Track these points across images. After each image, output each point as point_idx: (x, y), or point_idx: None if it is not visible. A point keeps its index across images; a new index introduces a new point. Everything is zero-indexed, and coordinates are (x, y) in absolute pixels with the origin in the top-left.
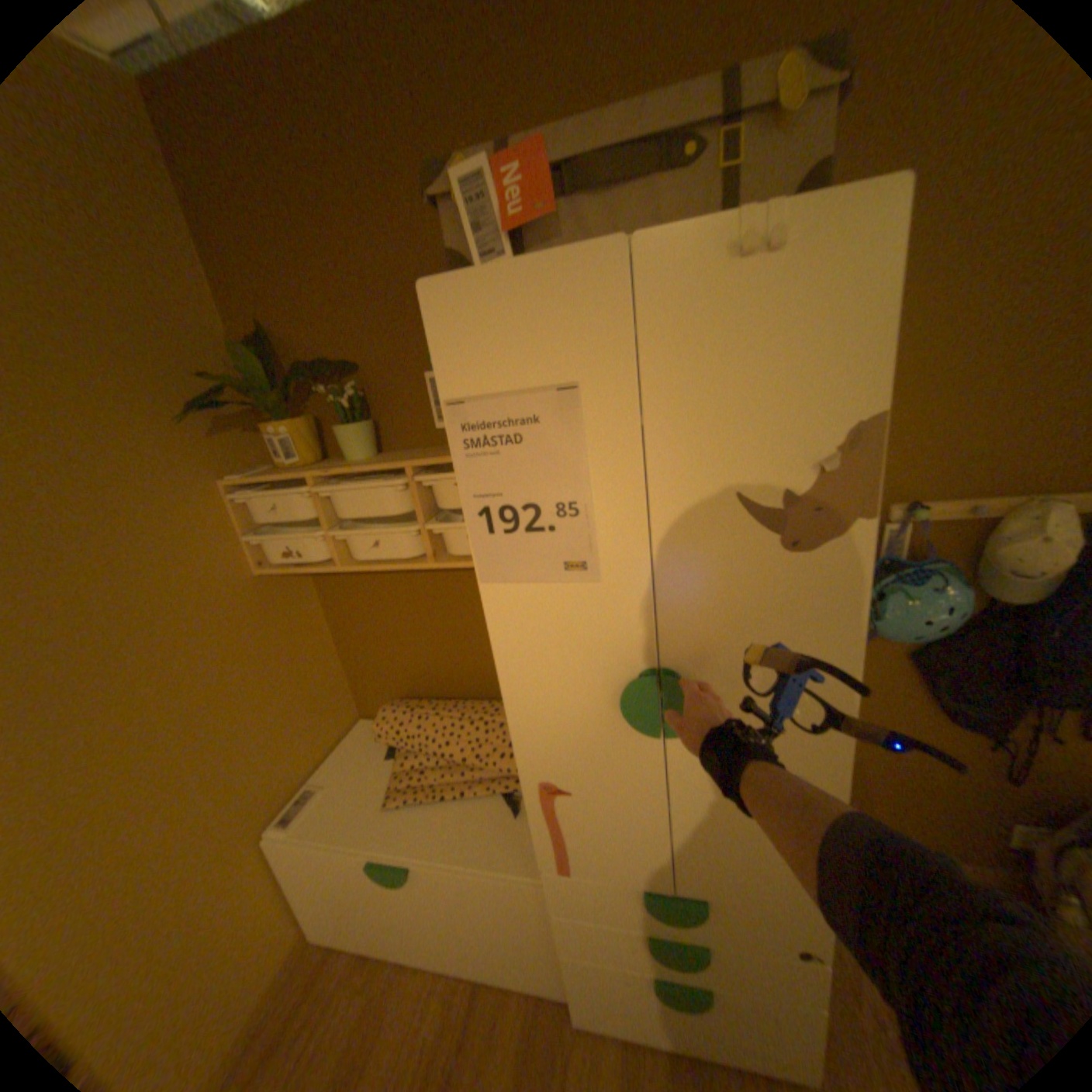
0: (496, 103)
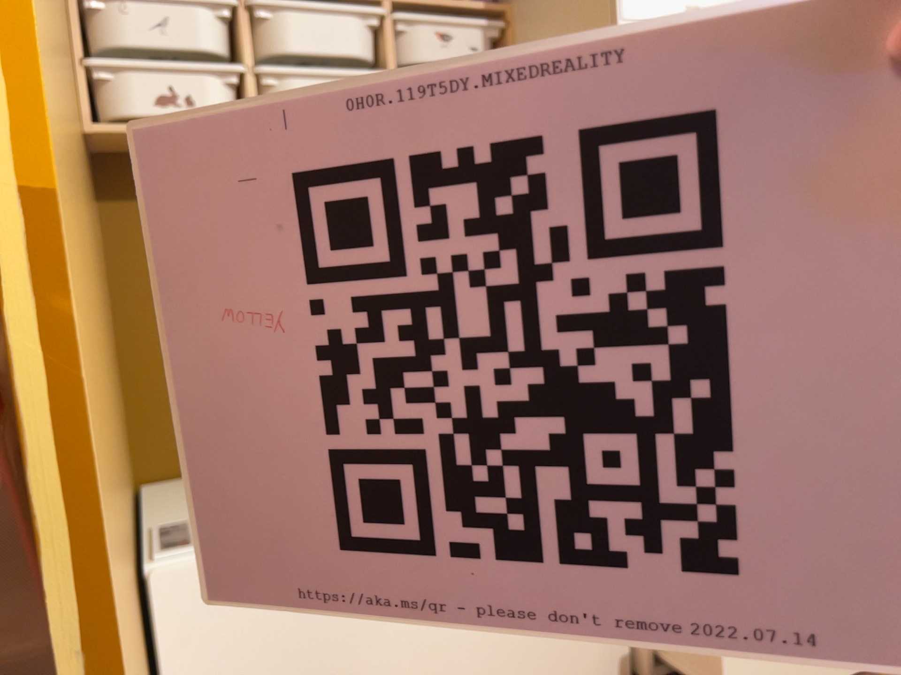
0: None
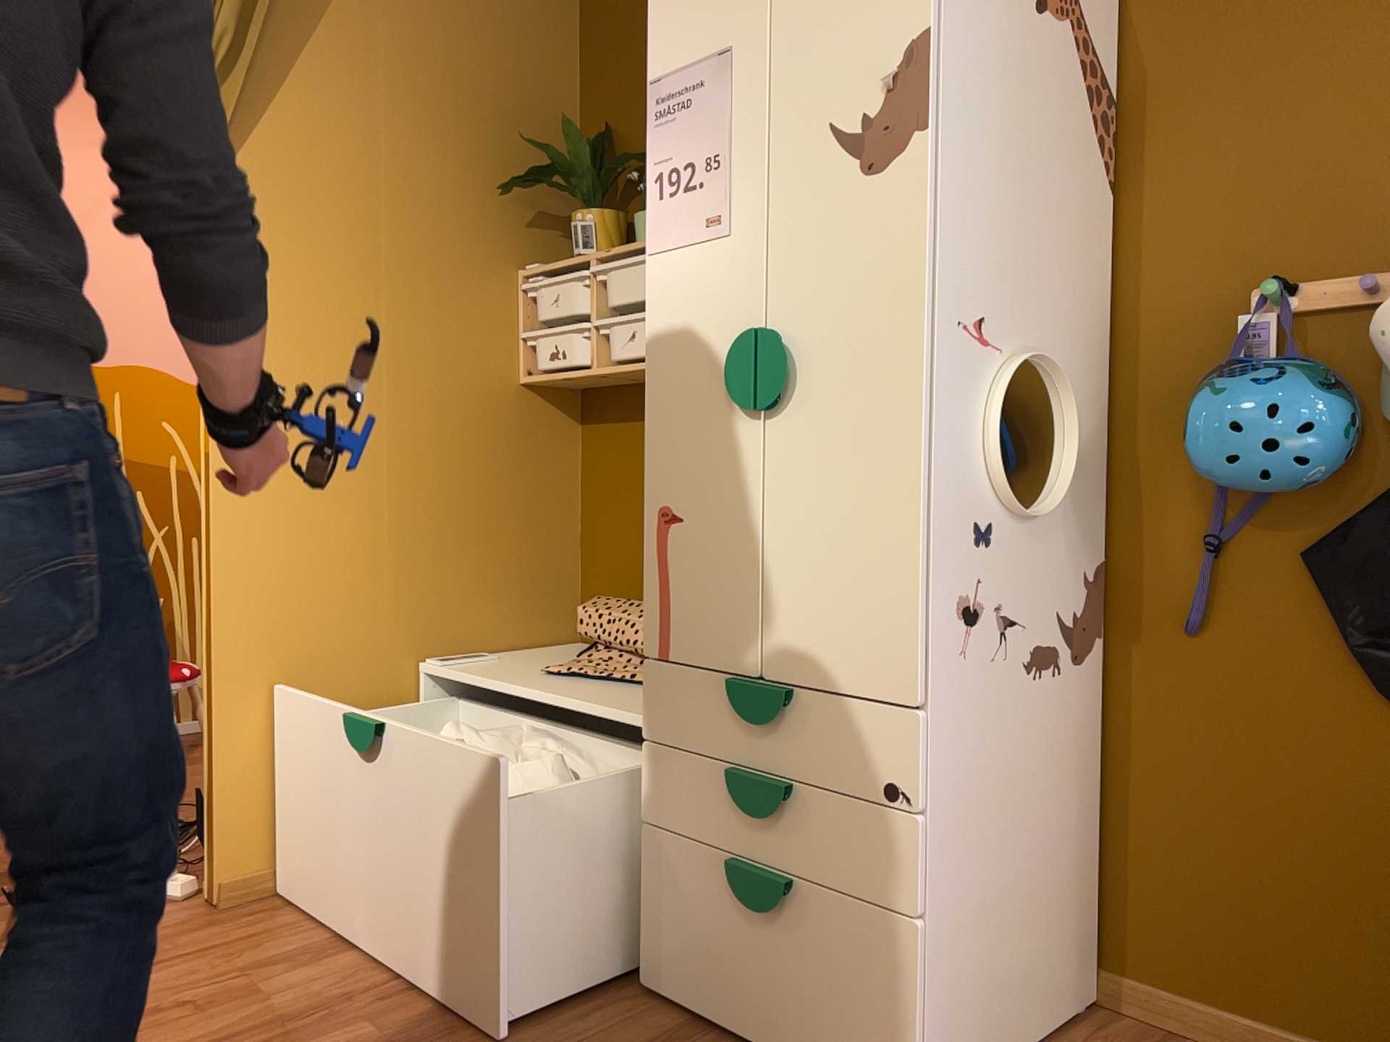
0: None
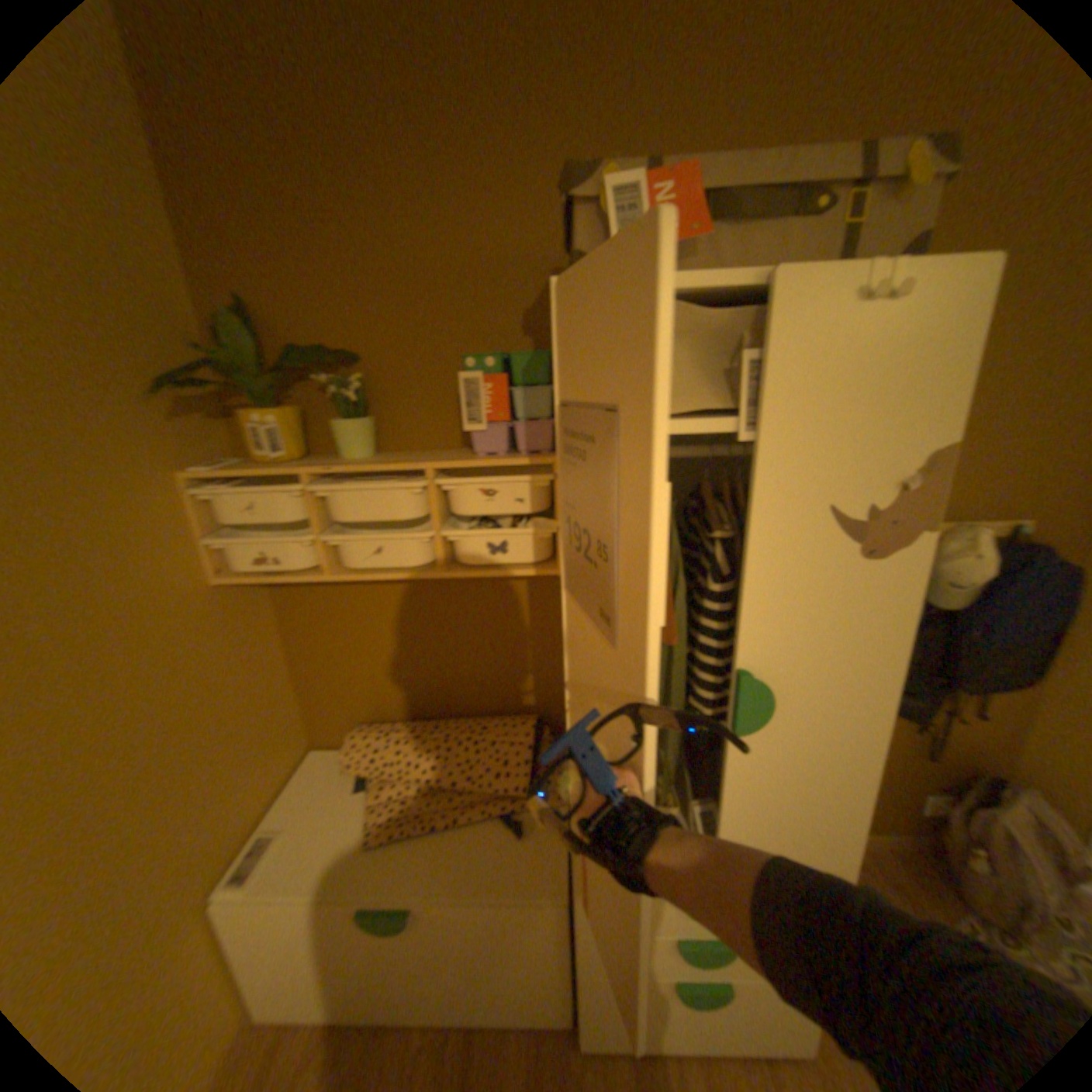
0: (548, 119)
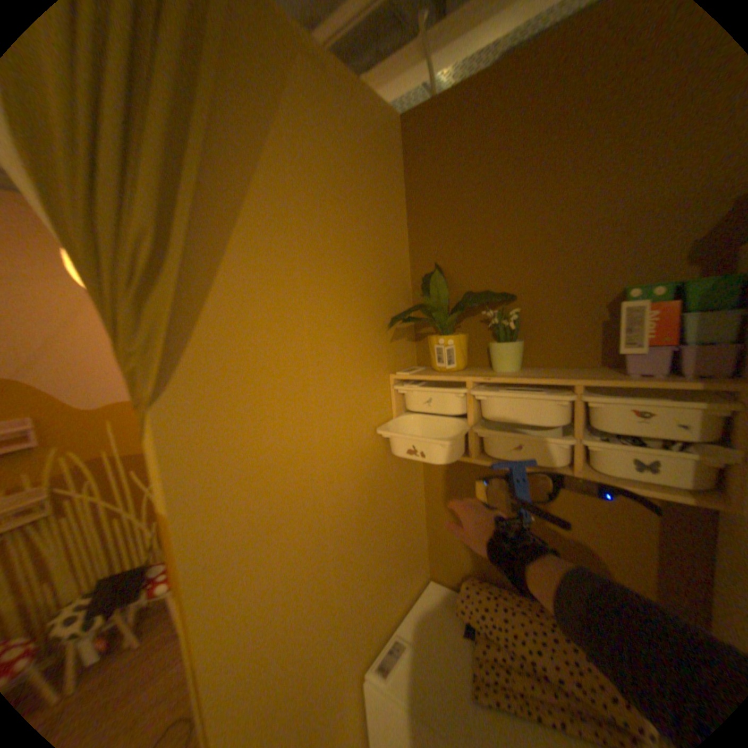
0: None
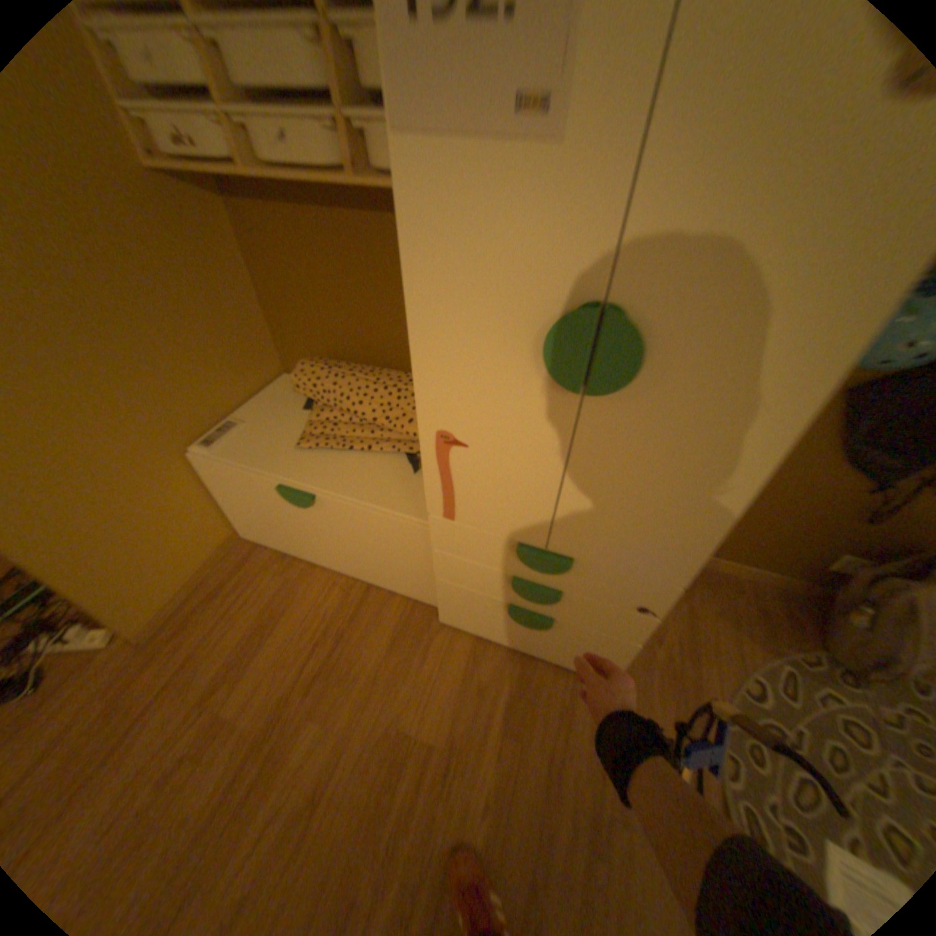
0: None
